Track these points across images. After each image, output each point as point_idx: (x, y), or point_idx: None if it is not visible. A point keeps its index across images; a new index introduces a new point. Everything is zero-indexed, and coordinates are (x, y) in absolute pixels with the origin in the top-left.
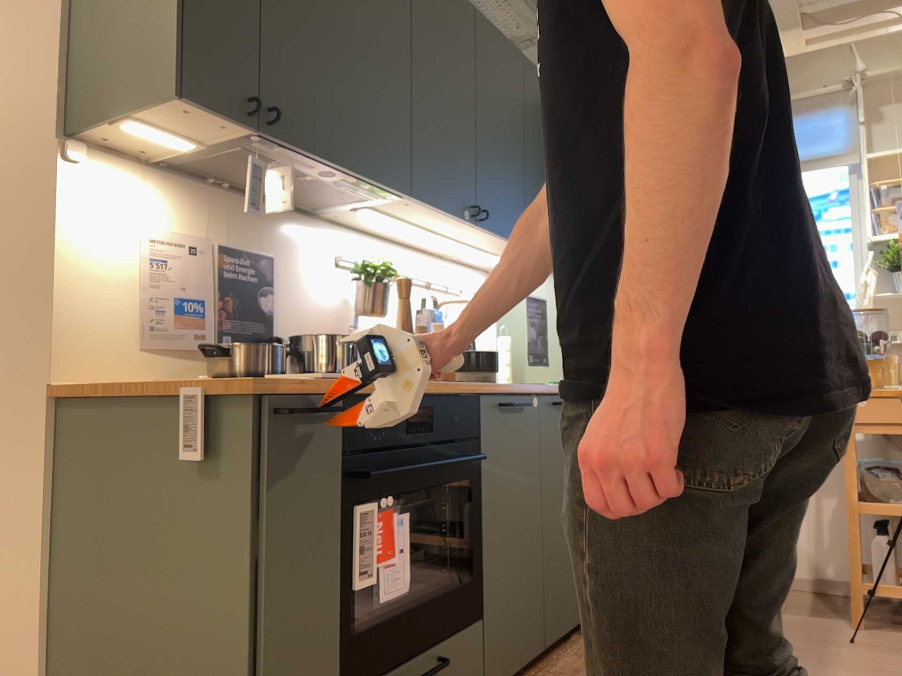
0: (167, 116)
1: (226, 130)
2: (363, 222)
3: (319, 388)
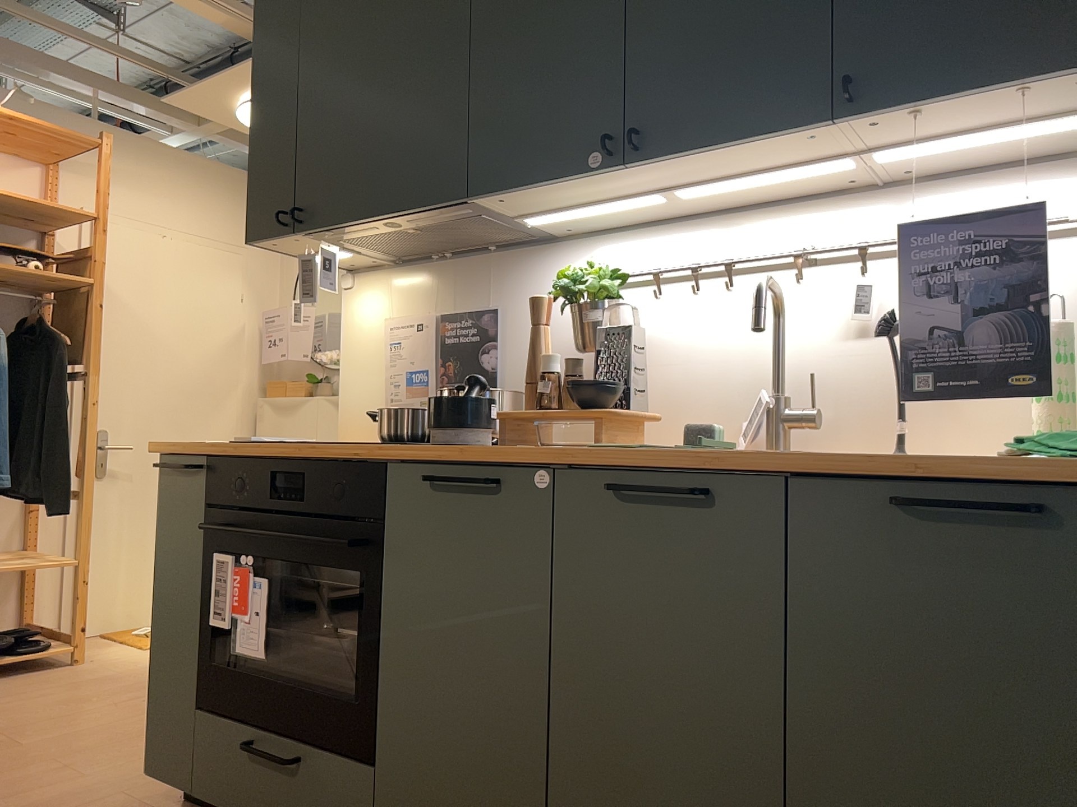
0: (288, 249)
1: (304, 240)
2: (612, 218)
3: (189, 450)
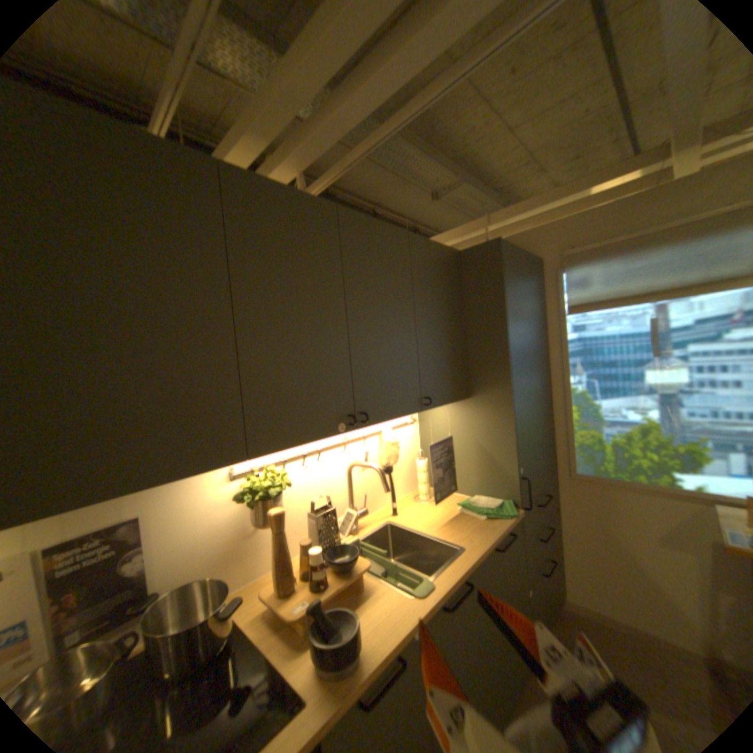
0: None
1: None
2: None
3: None
